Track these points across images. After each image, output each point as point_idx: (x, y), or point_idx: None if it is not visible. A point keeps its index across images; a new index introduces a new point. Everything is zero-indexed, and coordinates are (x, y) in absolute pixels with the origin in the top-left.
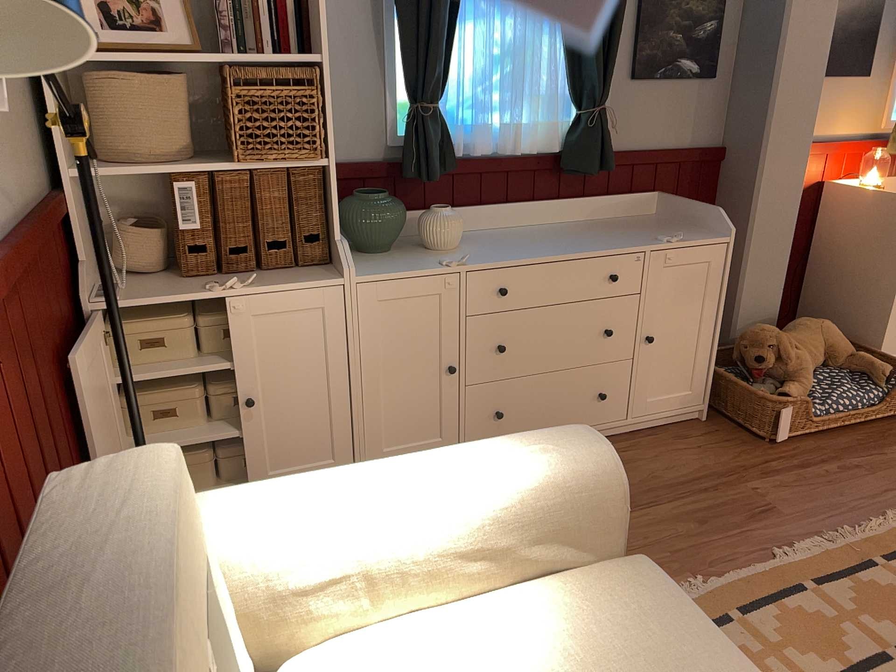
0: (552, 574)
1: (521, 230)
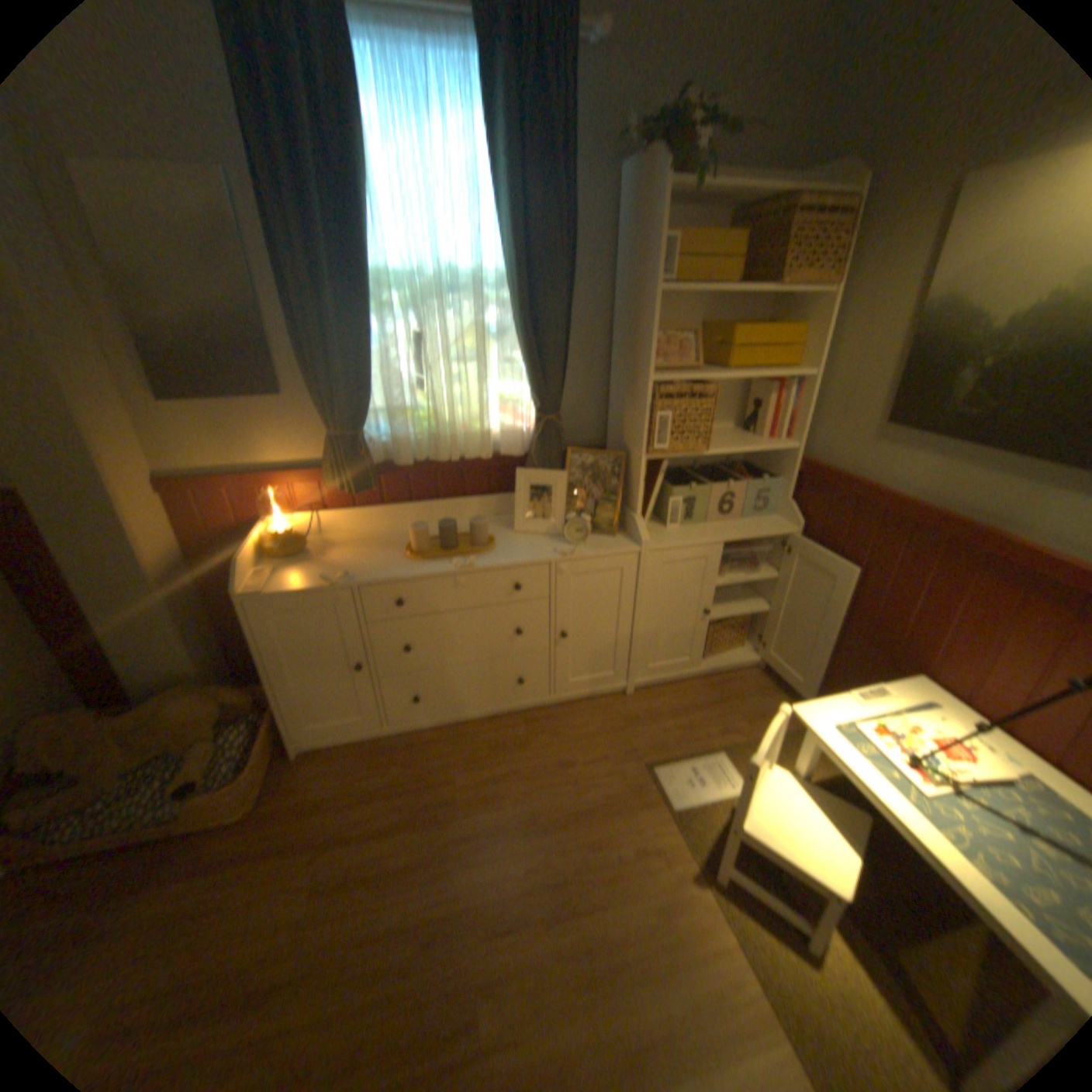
0: None
1: None
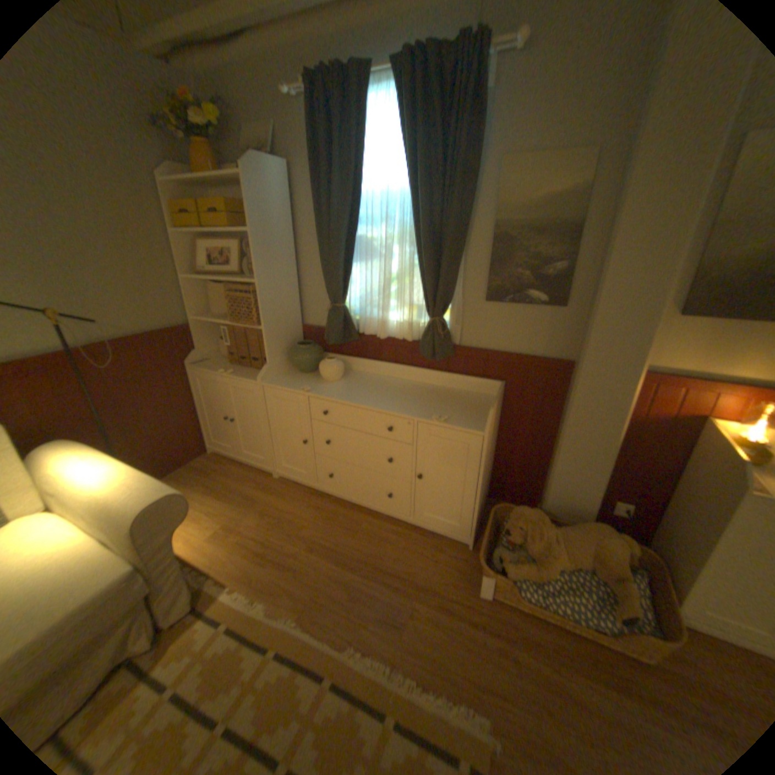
0: (107, 547)
1: (391, 382)
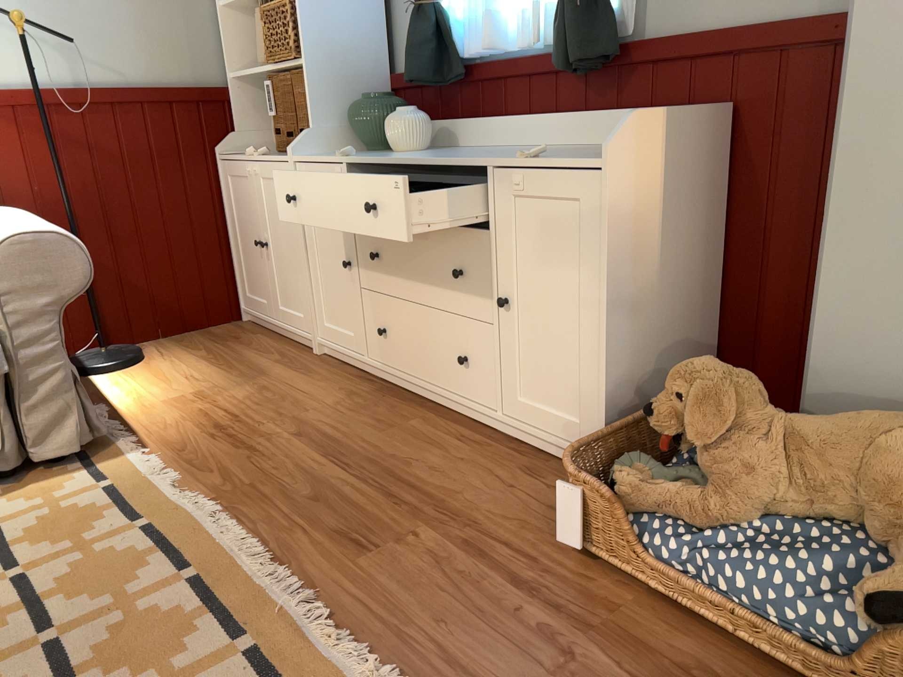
0: None
1: (509, 148)
